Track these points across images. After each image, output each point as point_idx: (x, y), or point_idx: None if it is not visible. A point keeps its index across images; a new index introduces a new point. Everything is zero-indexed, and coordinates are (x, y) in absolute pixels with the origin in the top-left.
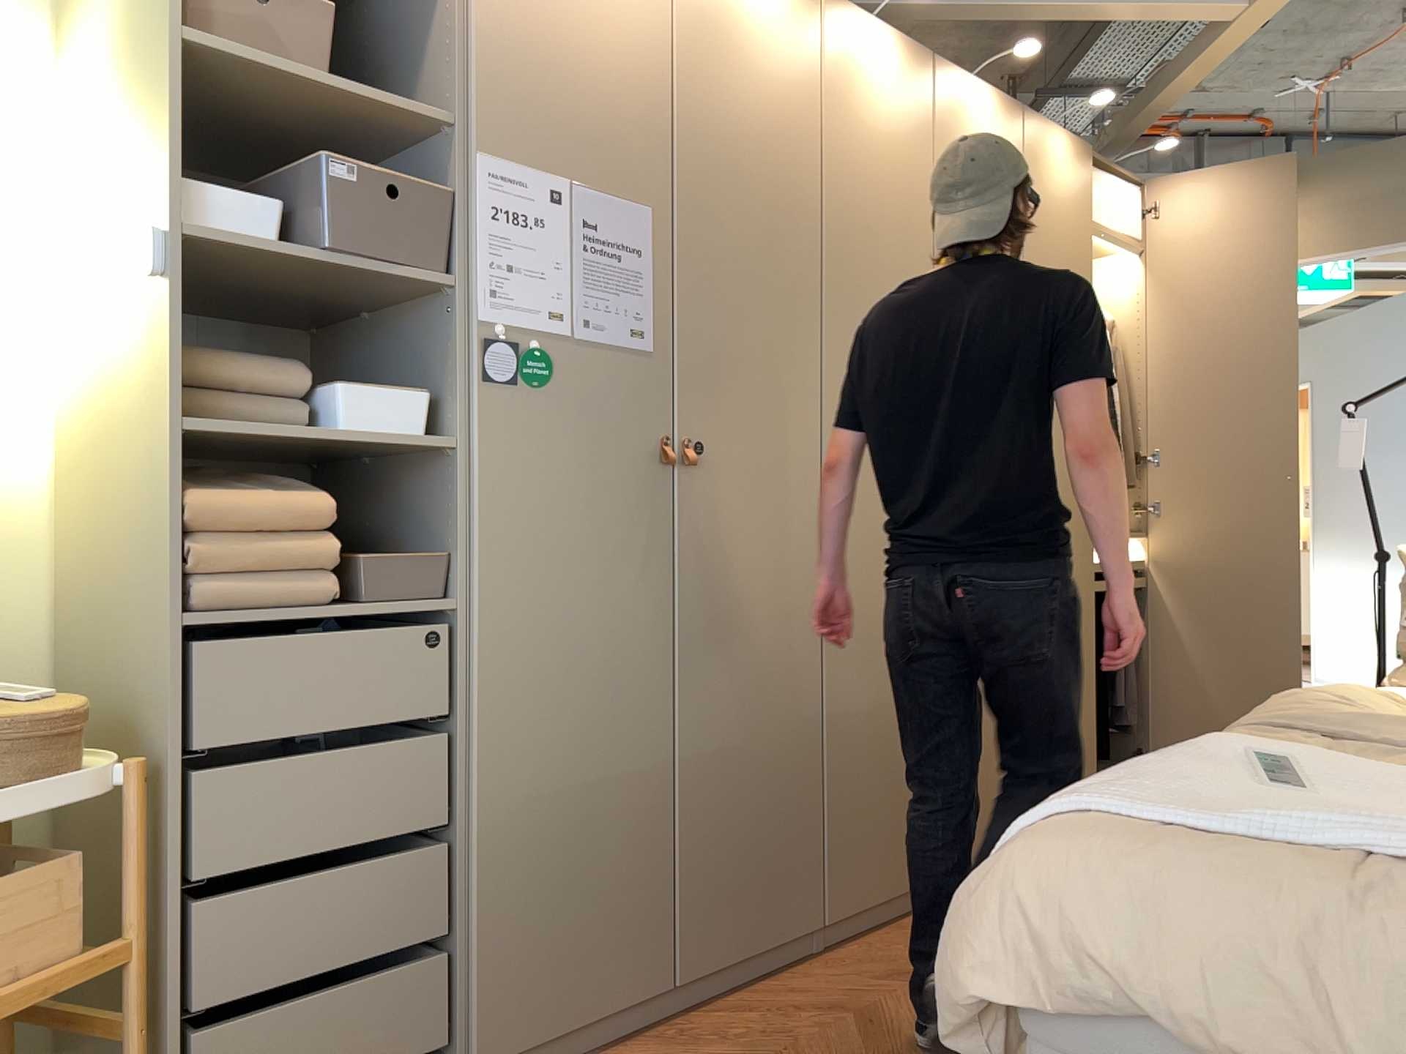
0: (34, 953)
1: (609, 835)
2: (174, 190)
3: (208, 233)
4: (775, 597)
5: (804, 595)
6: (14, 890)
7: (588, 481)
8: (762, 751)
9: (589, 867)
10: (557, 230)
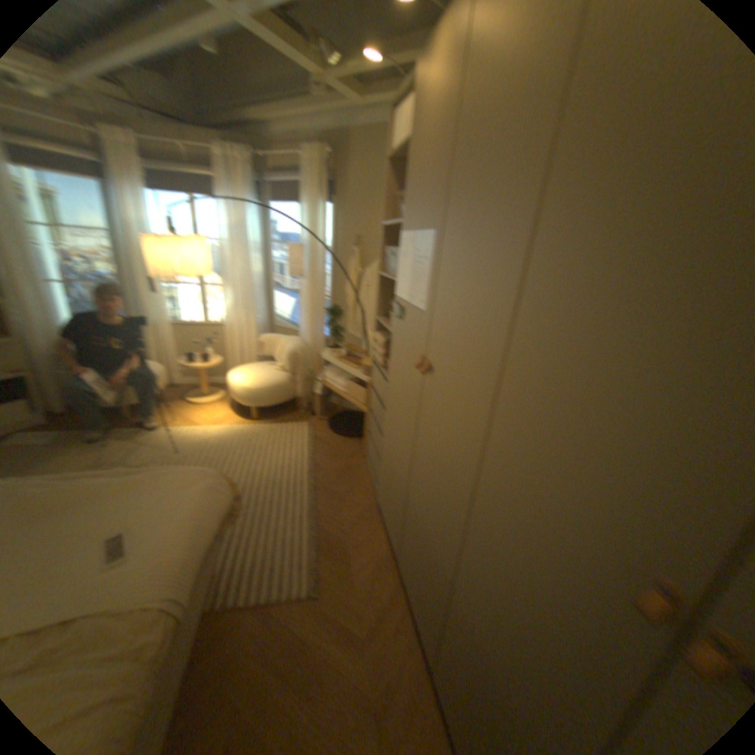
0: (358, 399)
1: (393, 486)
2: (378, 264)
3: (383, 272)
4: (442, 480)
5: (454, 500)
6: (356, 387)
7: (404, 362)
8: (425, 541)
9: (390, 487)
10: (409, 255)
